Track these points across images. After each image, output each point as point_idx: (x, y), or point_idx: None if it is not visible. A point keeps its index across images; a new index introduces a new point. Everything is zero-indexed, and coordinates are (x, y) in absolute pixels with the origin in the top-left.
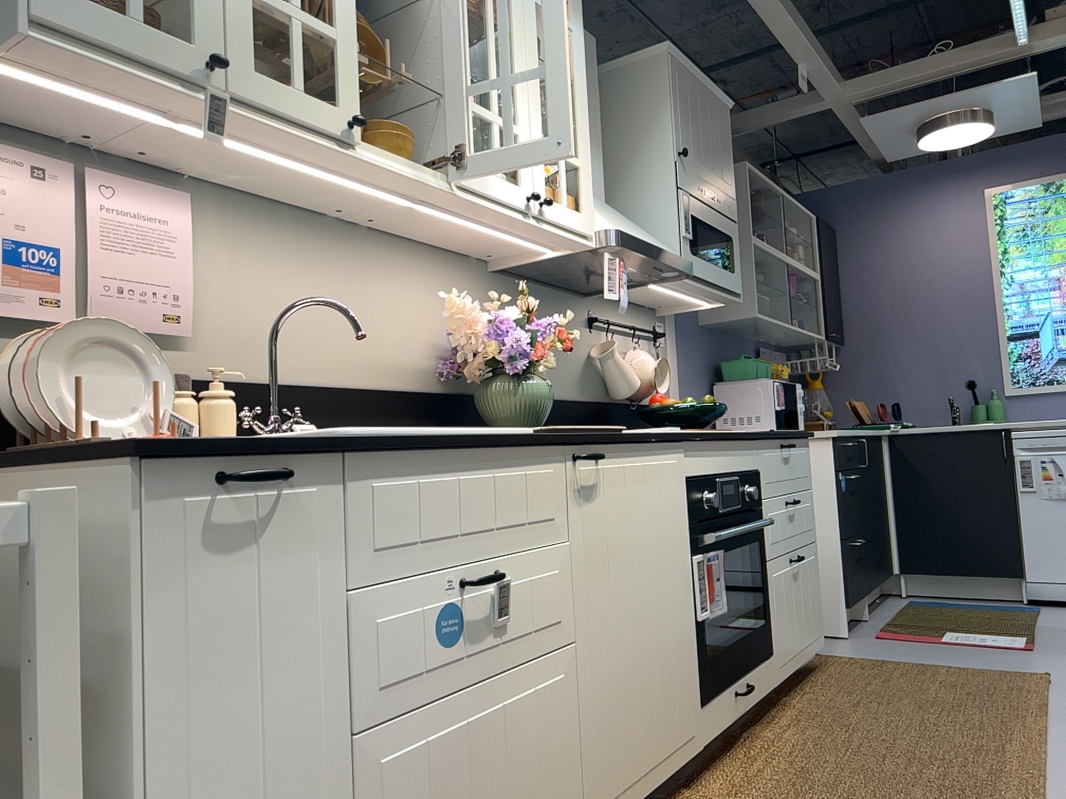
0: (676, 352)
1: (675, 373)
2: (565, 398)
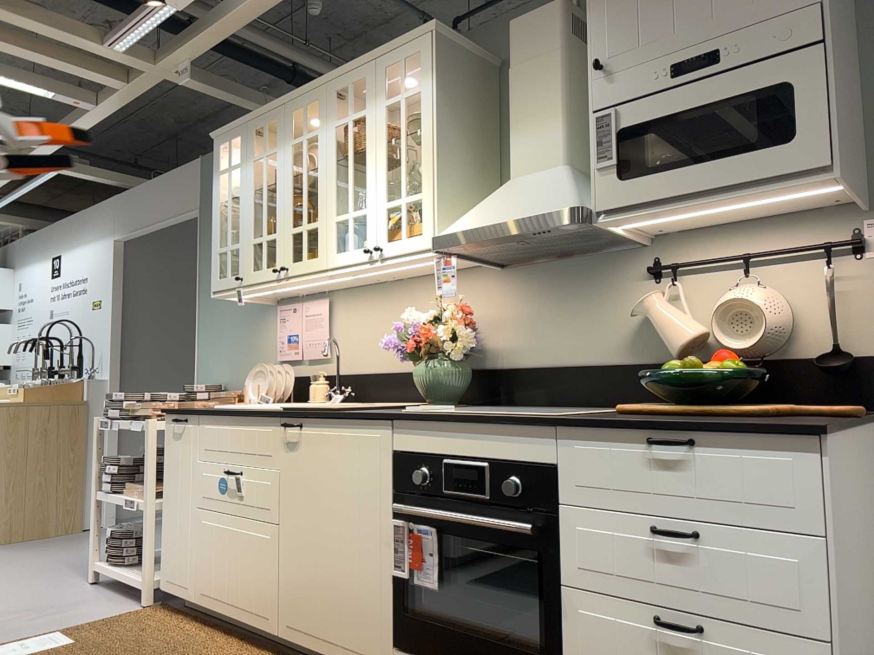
0: None
1: None
2: (594, 363)
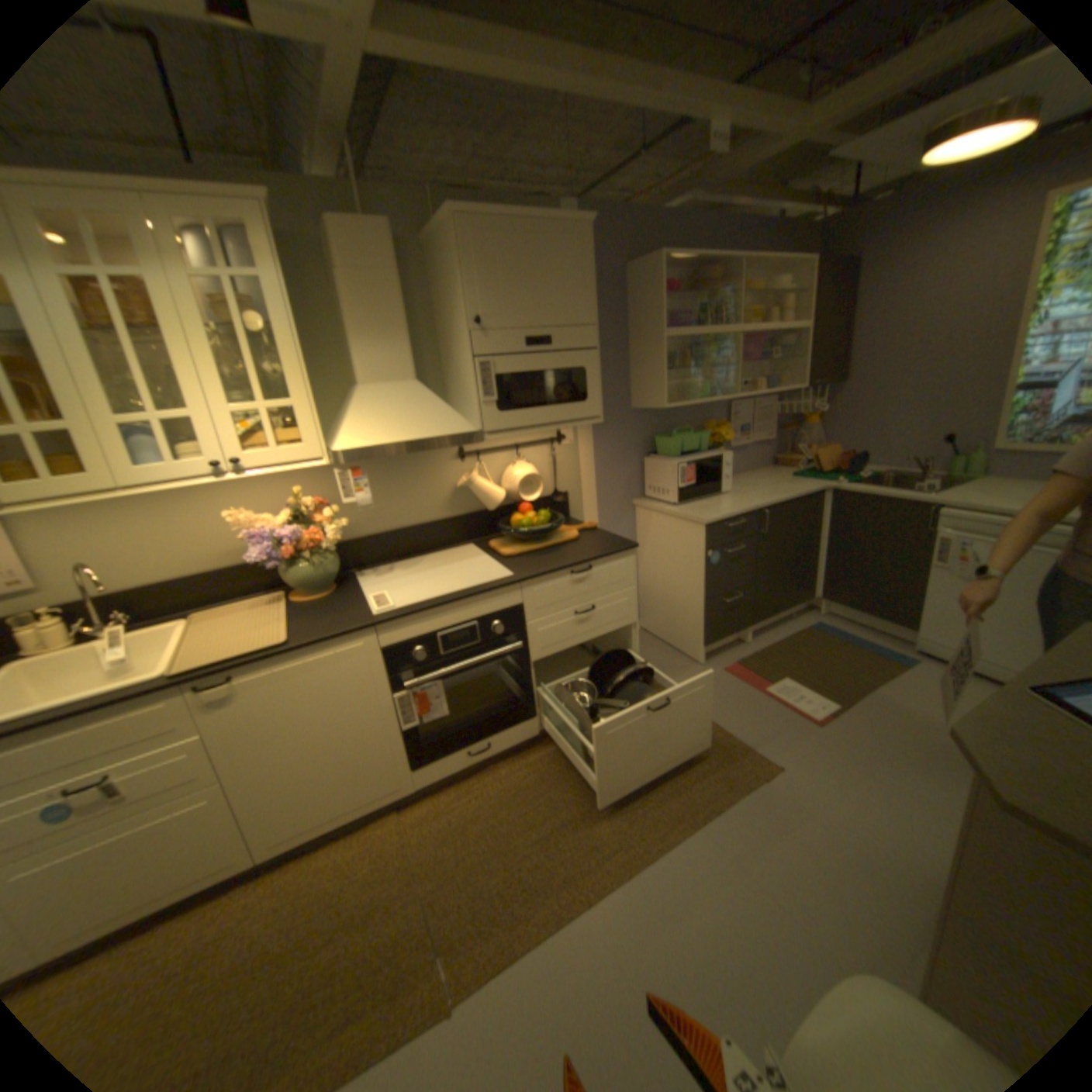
0: (588, 444)
1: (584, 462)
2: (427, 522)
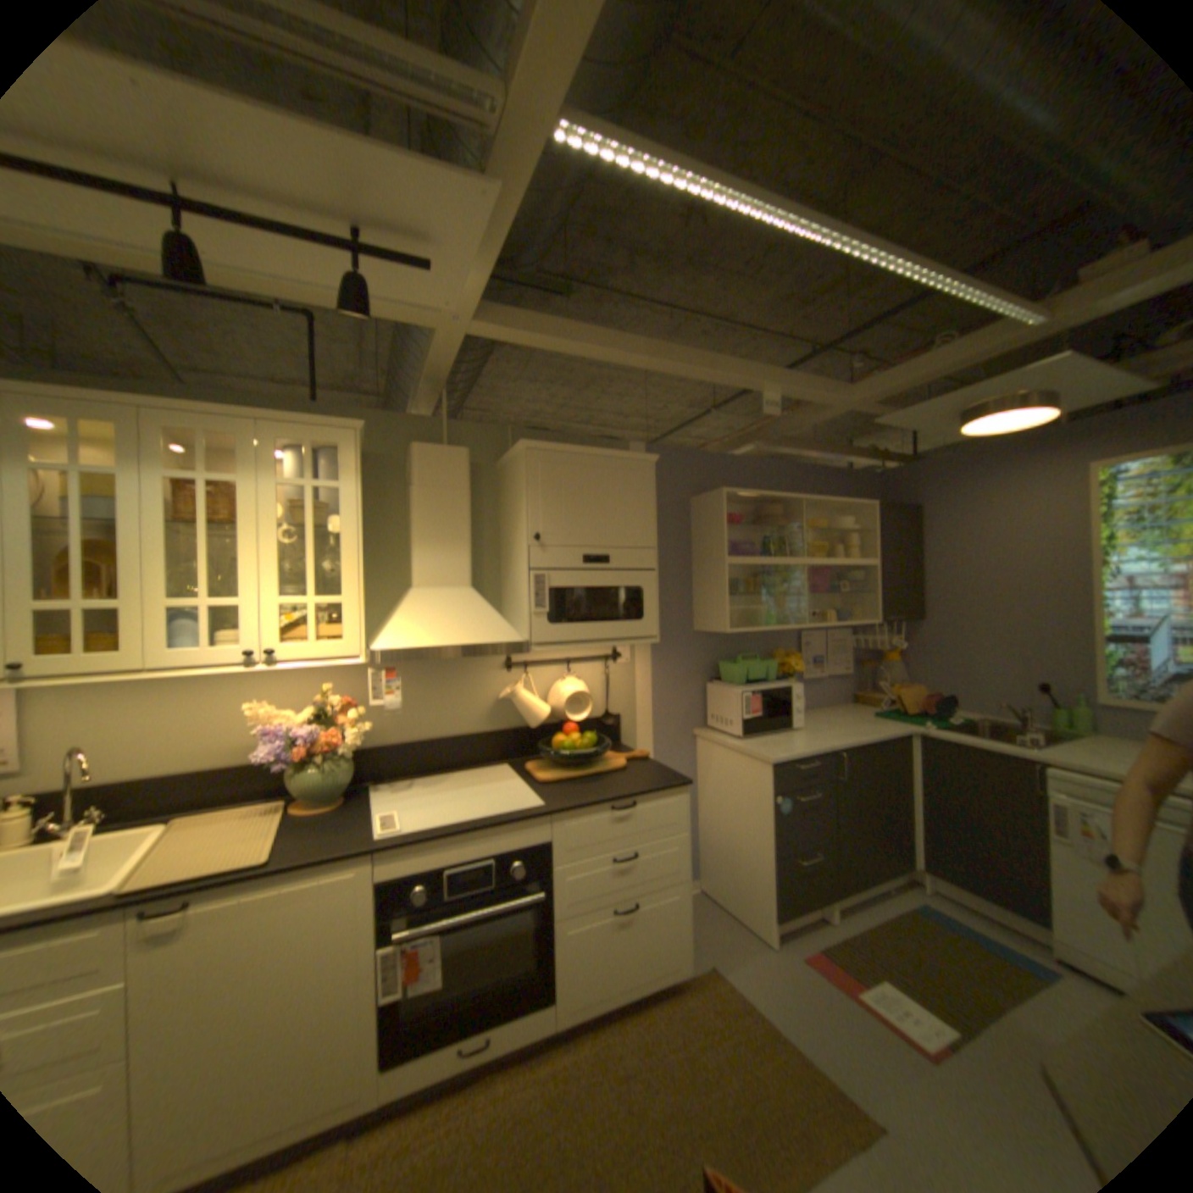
0: (645, 663)
1: (639, 682)
2: (460, 734)
